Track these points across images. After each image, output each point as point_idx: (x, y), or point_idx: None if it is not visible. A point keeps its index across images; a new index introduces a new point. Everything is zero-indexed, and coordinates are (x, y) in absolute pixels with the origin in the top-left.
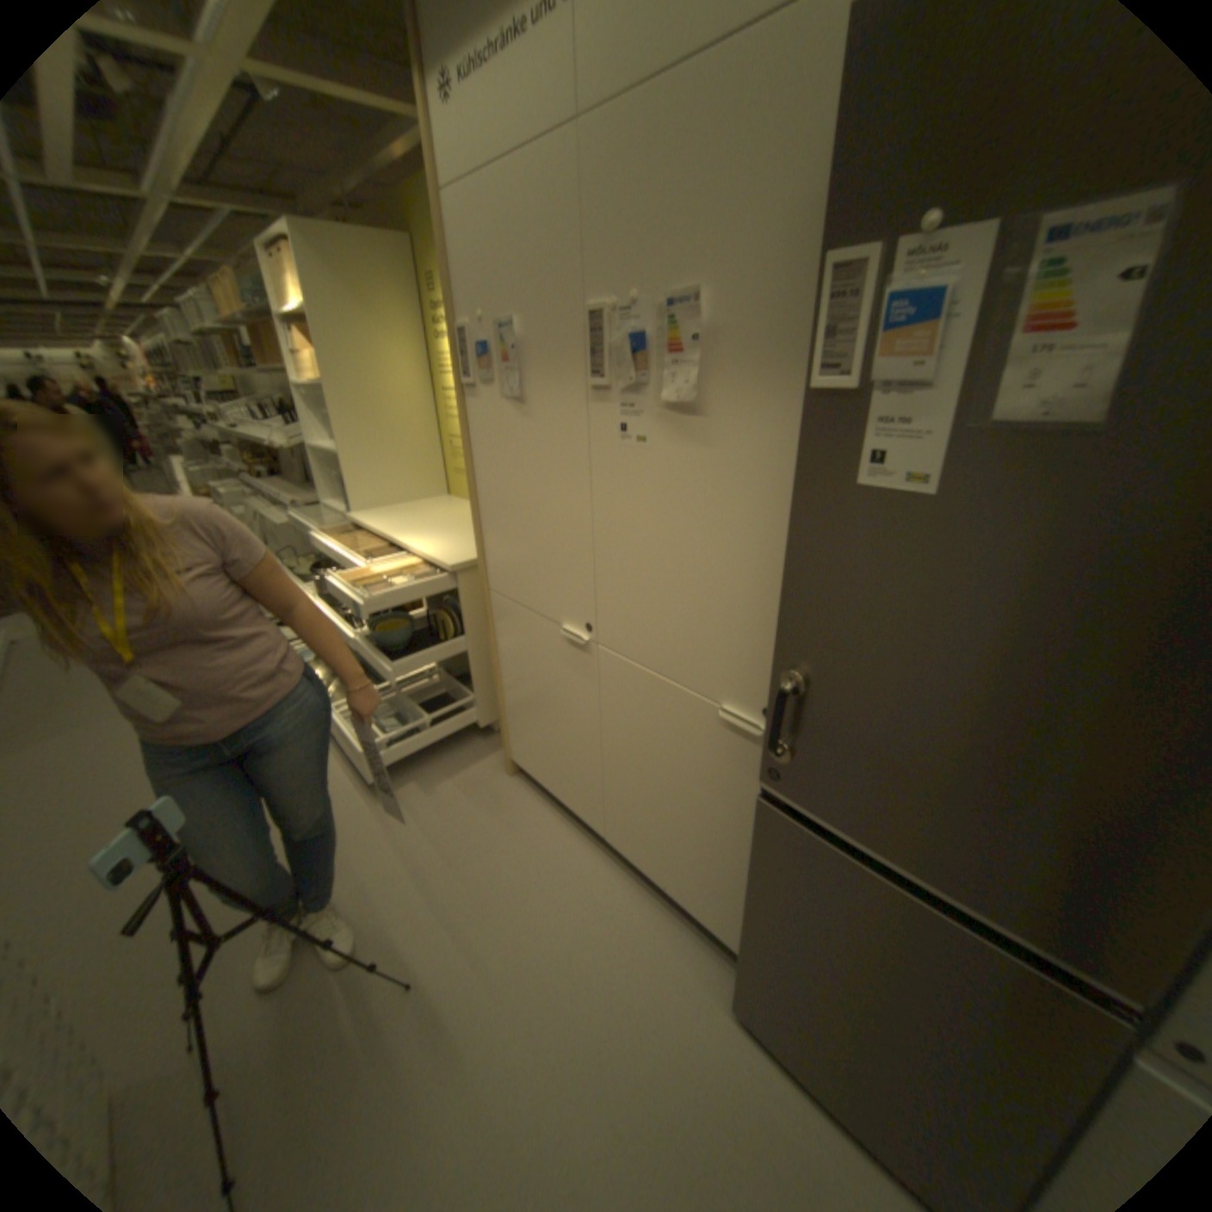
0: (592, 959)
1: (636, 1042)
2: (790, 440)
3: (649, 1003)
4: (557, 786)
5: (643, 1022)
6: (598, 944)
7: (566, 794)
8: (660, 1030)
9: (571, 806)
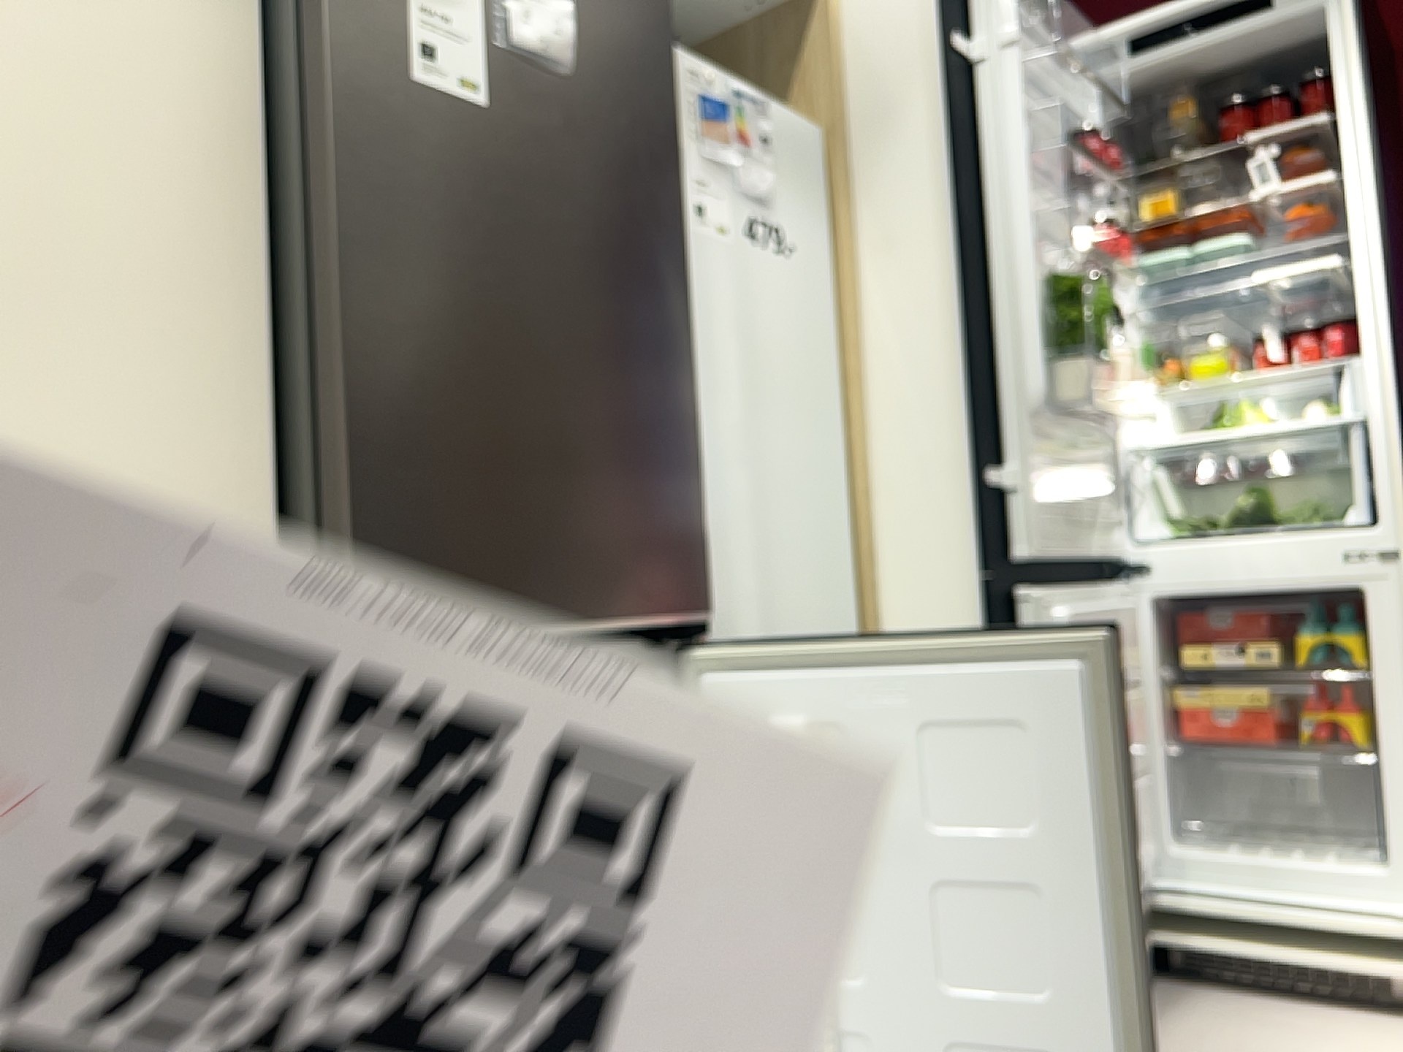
0: None
1: None
2: (207, 32)
3: None
4: None
5: None
6: None
7: None
8: None
9: None
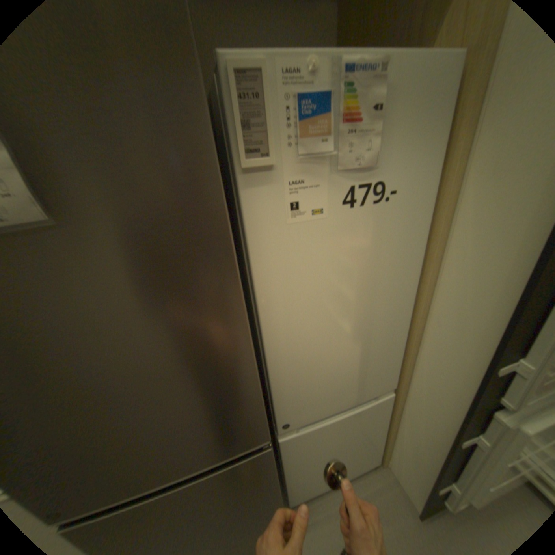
0: None
1: None
2: None
3: None
4: None
5: None
6: None
7: None
8: None
9: None
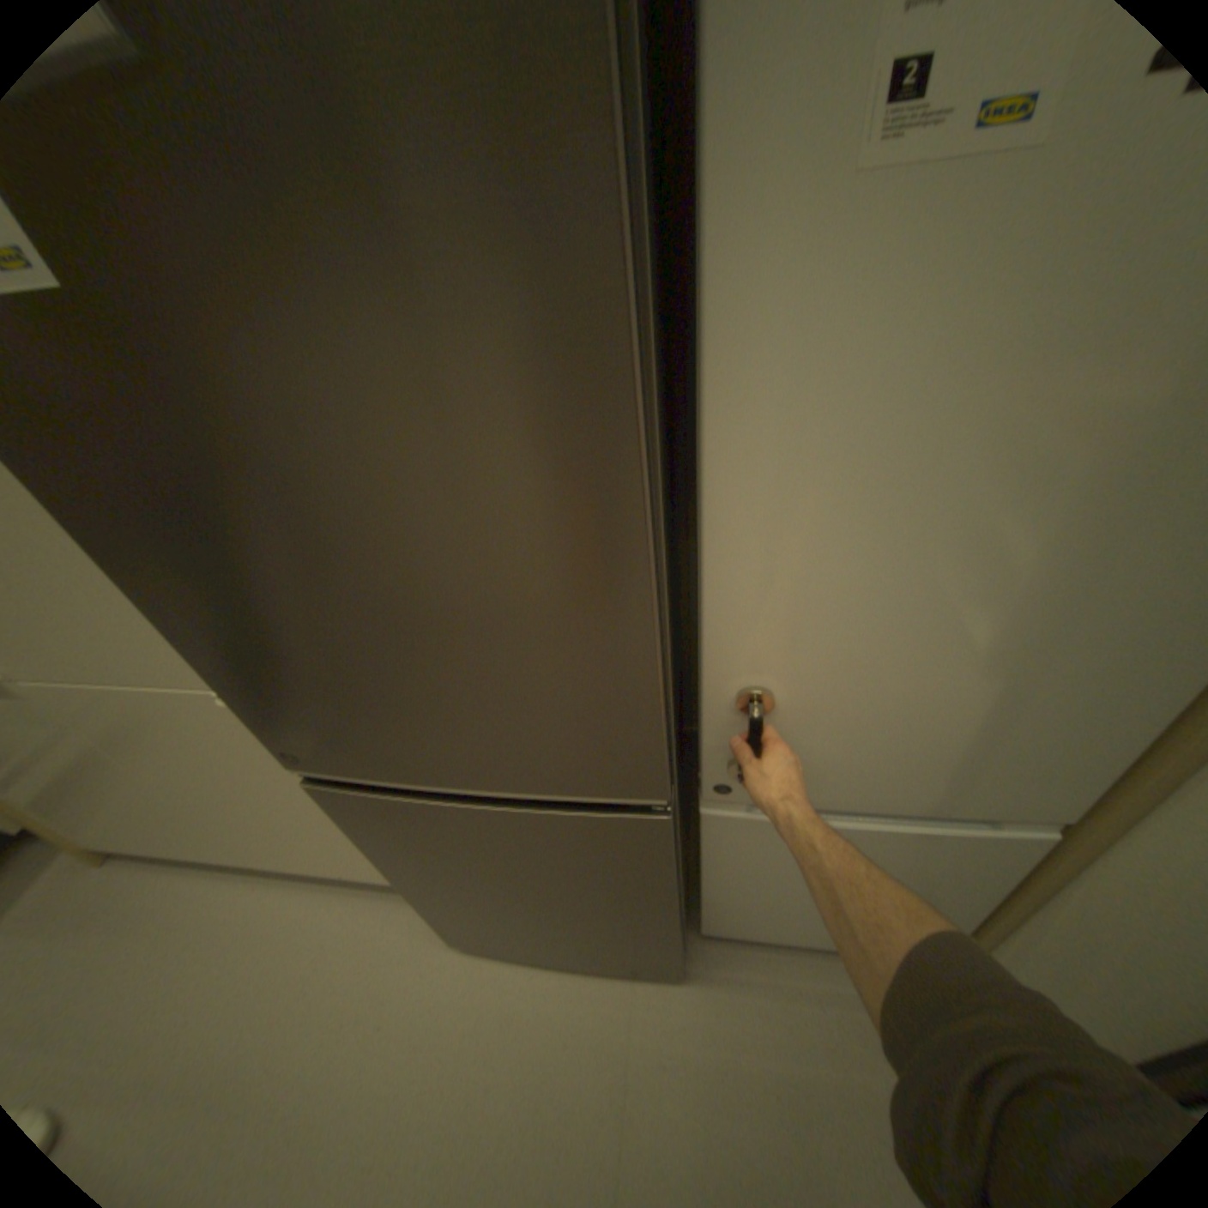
0: (279, 1011)
1: (357, 1057)
2: None
3: (361, 1005)
4: (155, 850)
5: (359, 1030)
6: (283, 987)
7: (171, 852)
8: (380, 1023)
9: (189, 859)
